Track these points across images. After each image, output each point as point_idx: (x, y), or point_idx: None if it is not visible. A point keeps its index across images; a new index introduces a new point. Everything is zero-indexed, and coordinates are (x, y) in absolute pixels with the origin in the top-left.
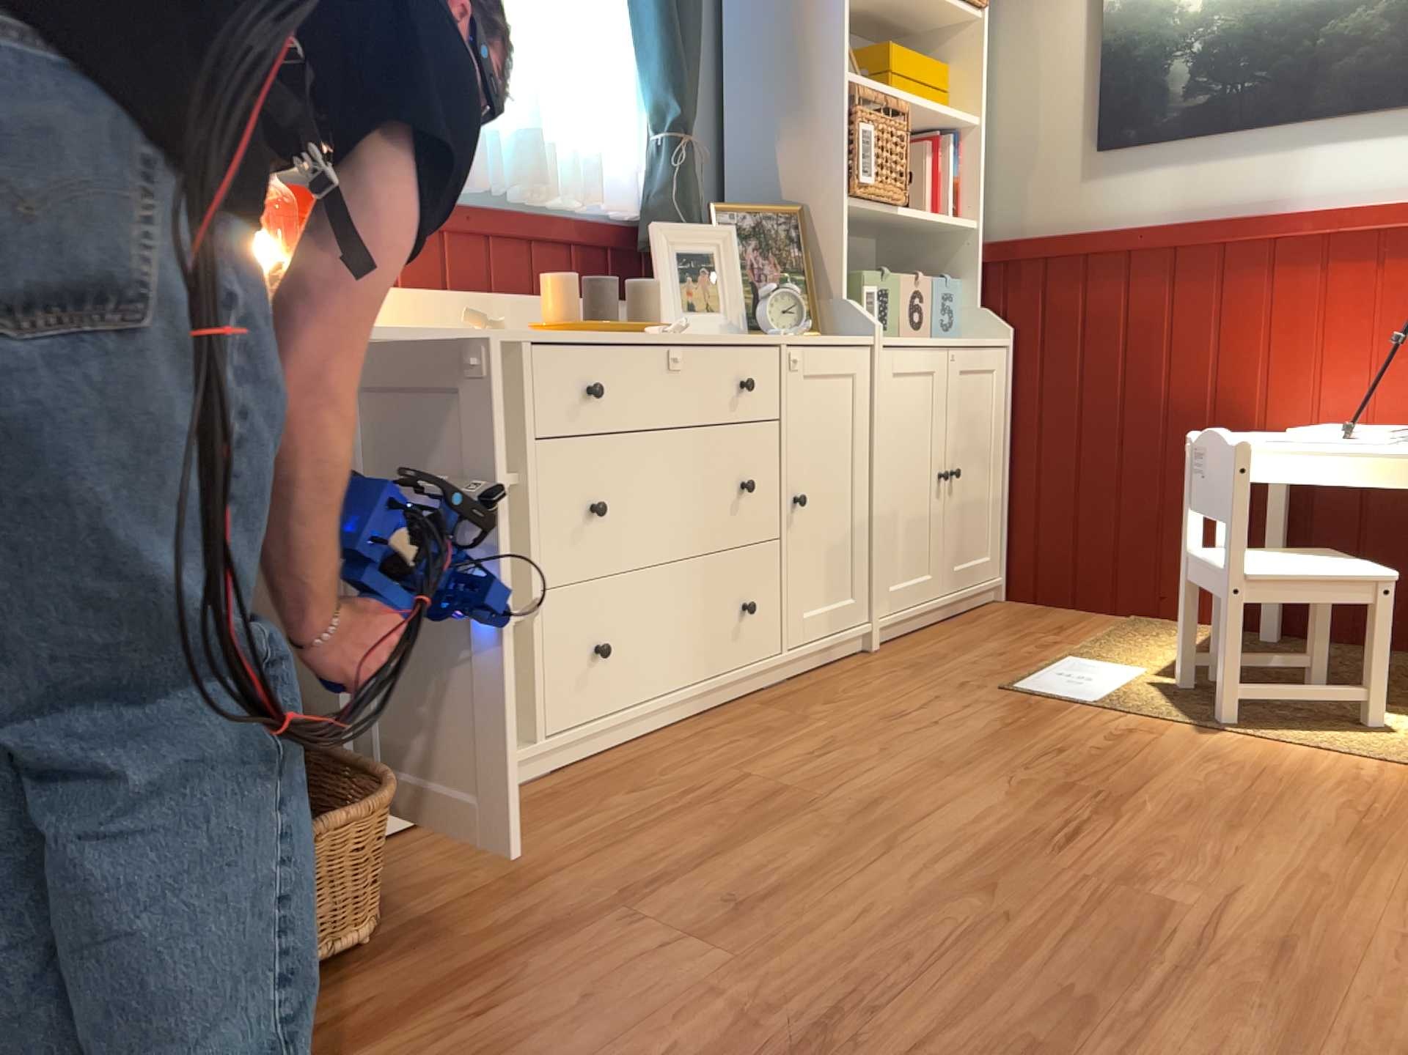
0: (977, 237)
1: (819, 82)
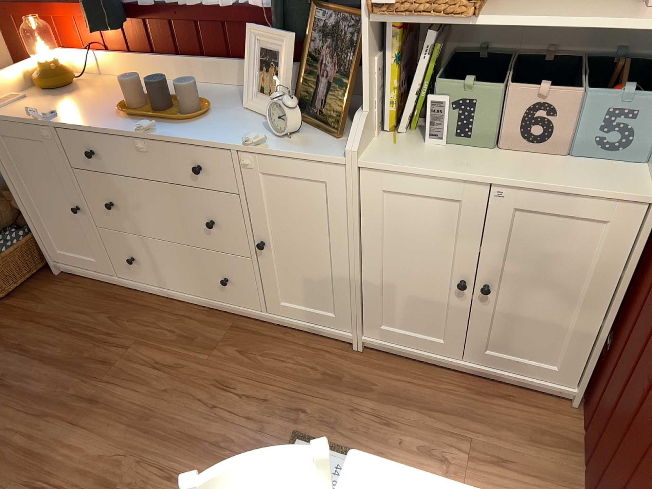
0: None
1: None
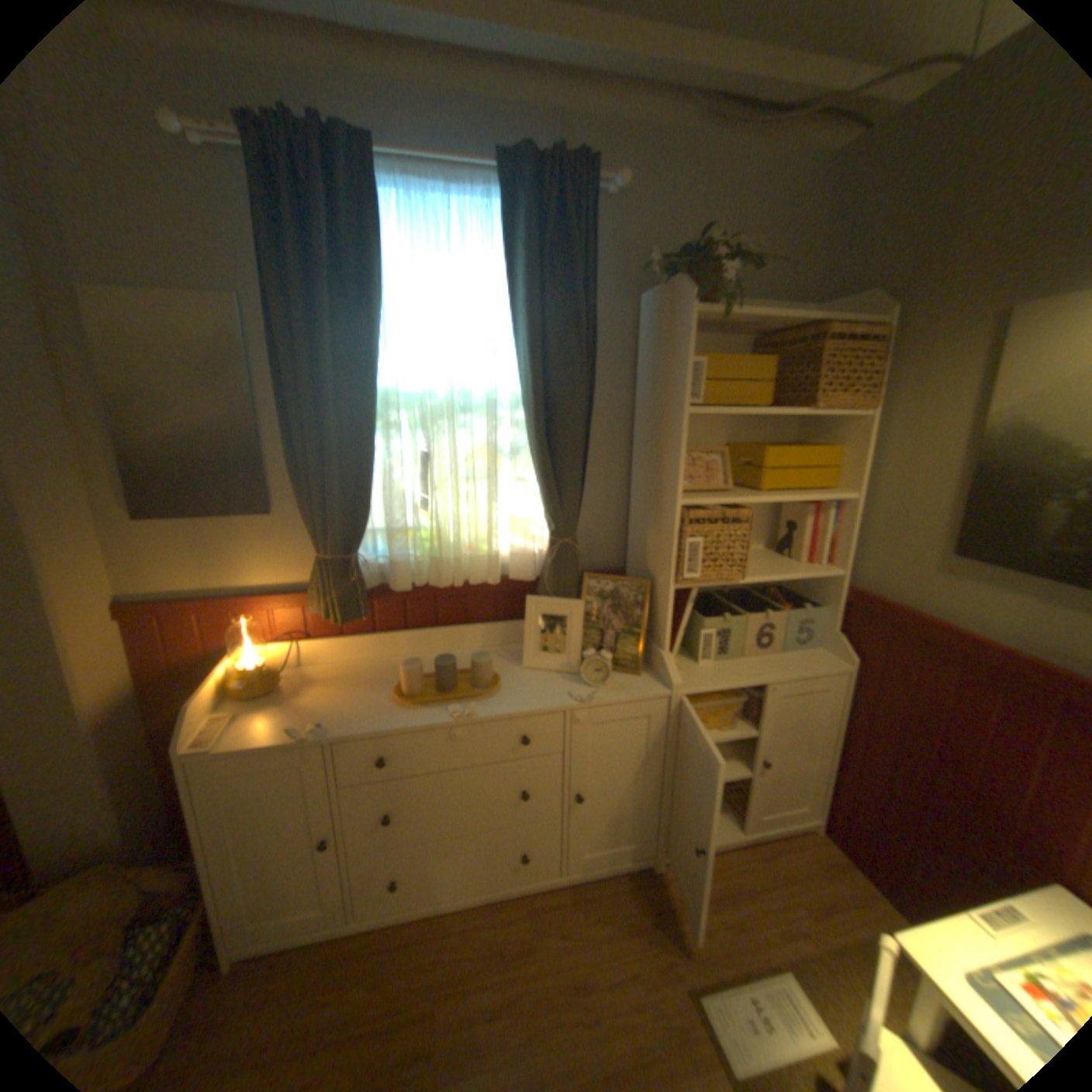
0: (845, 582)
1: (667, 502)
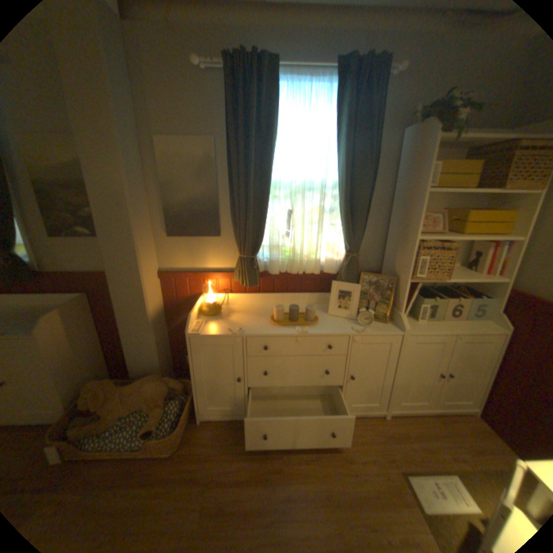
0: (509, 285)
1: (410, 237)
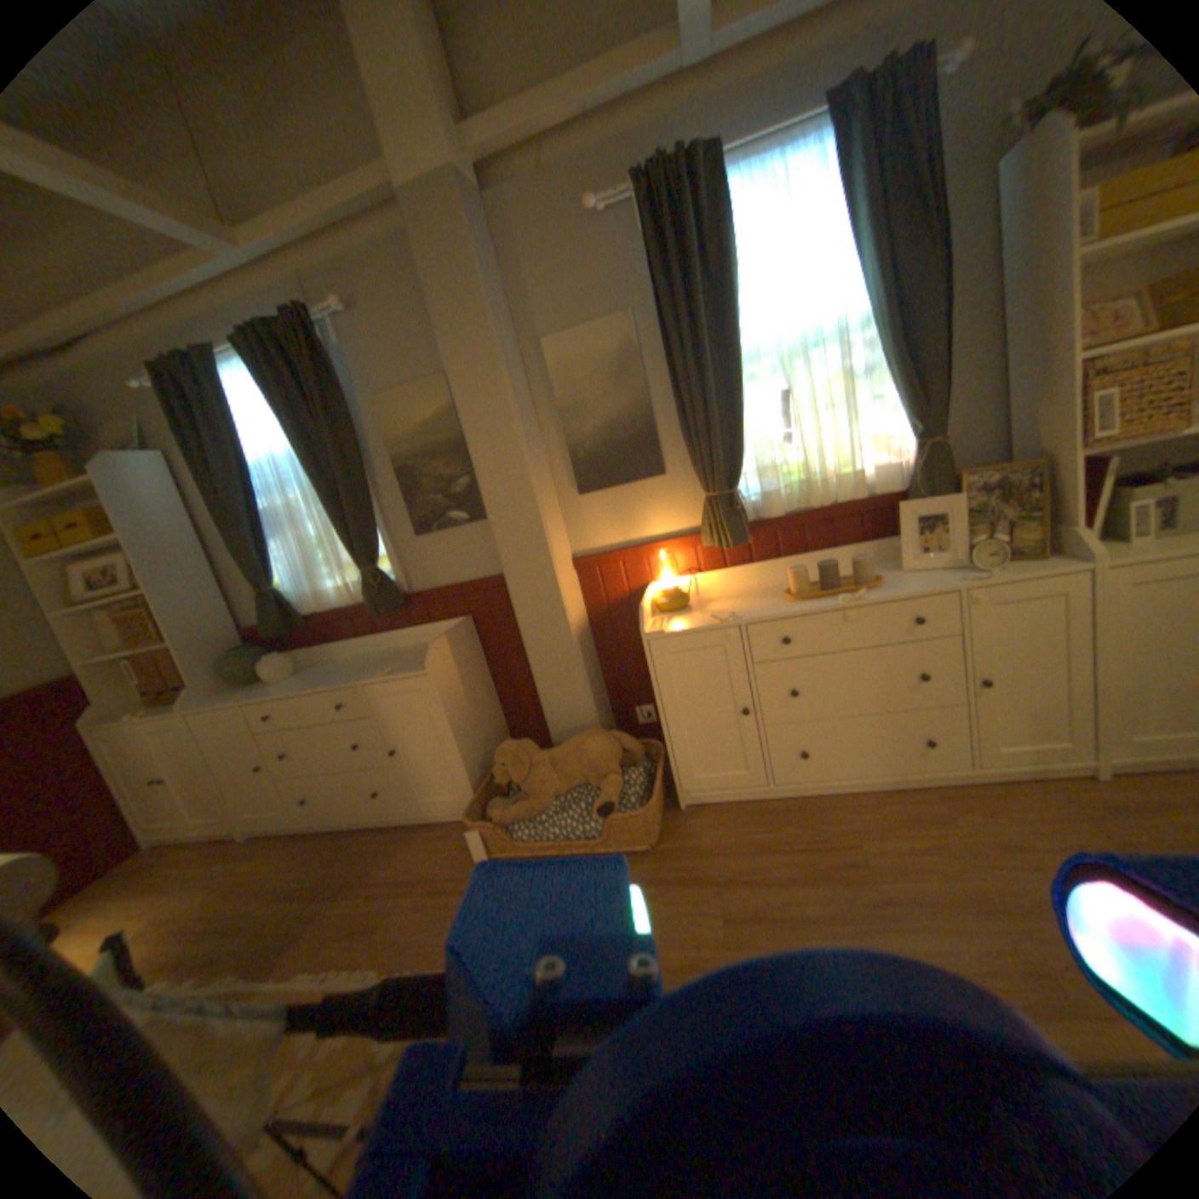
0: None
1: (1058, 363)
